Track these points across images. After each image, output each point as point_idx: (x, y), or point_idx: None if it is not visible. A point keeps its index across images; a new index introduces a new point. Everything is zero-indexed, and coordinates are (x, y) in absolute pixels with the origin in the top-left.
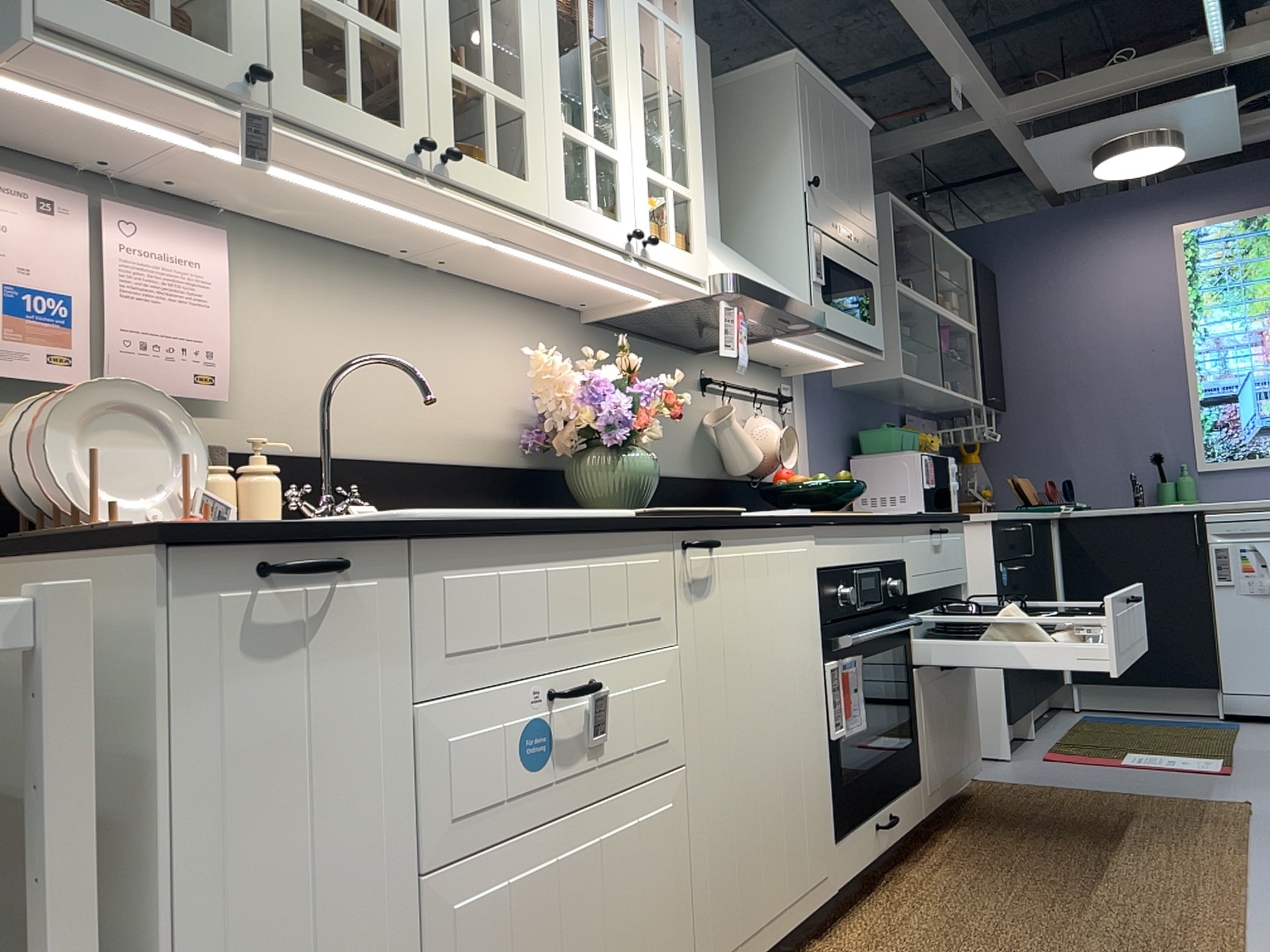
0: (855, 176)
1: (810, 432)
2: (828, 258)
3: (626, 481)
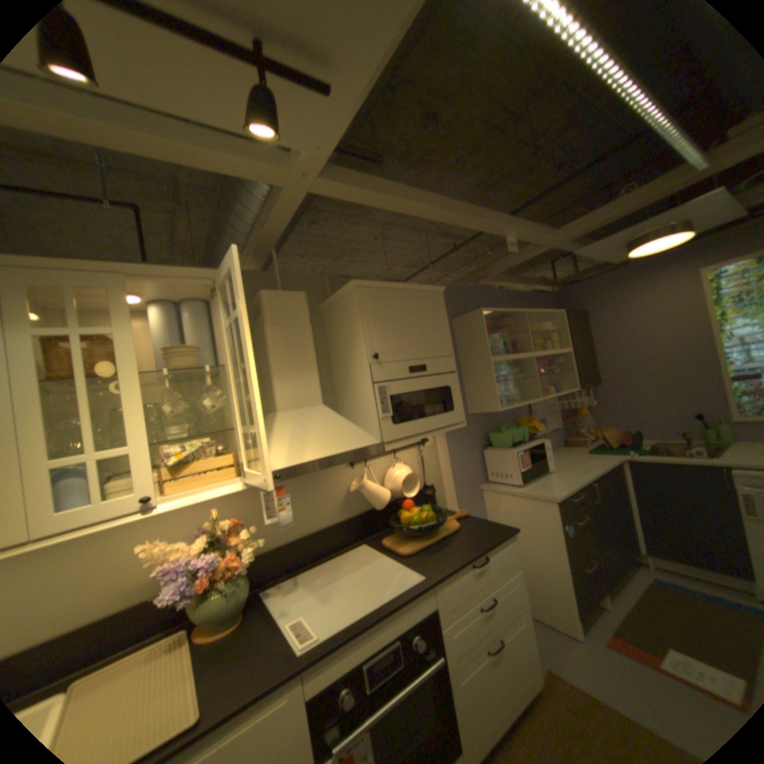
0: (425, 327)
1: (447, 448)
2: (396, 394)
3: (207, 616)
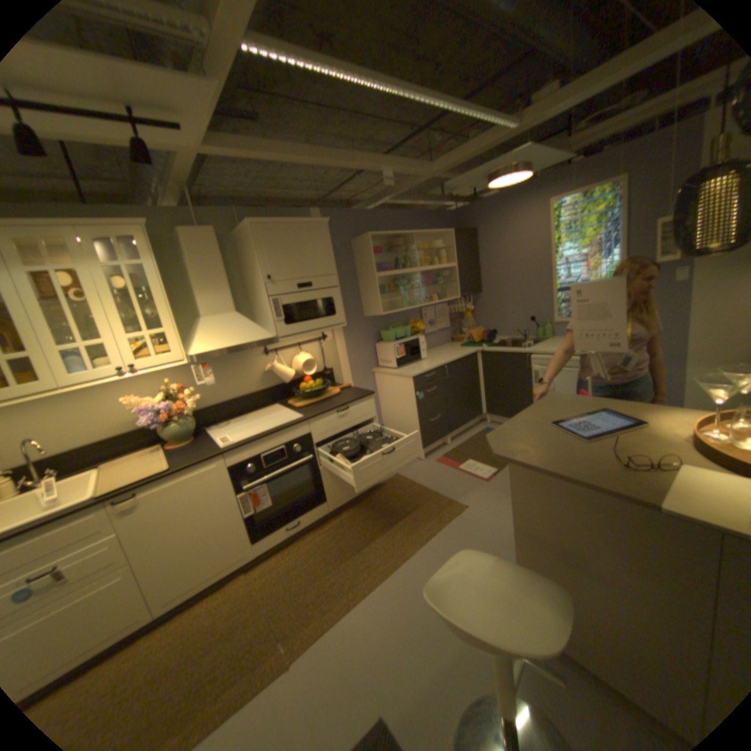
0: (312, 253)
1: (345, 342)
2: (288, 304)
3: (172, 434)
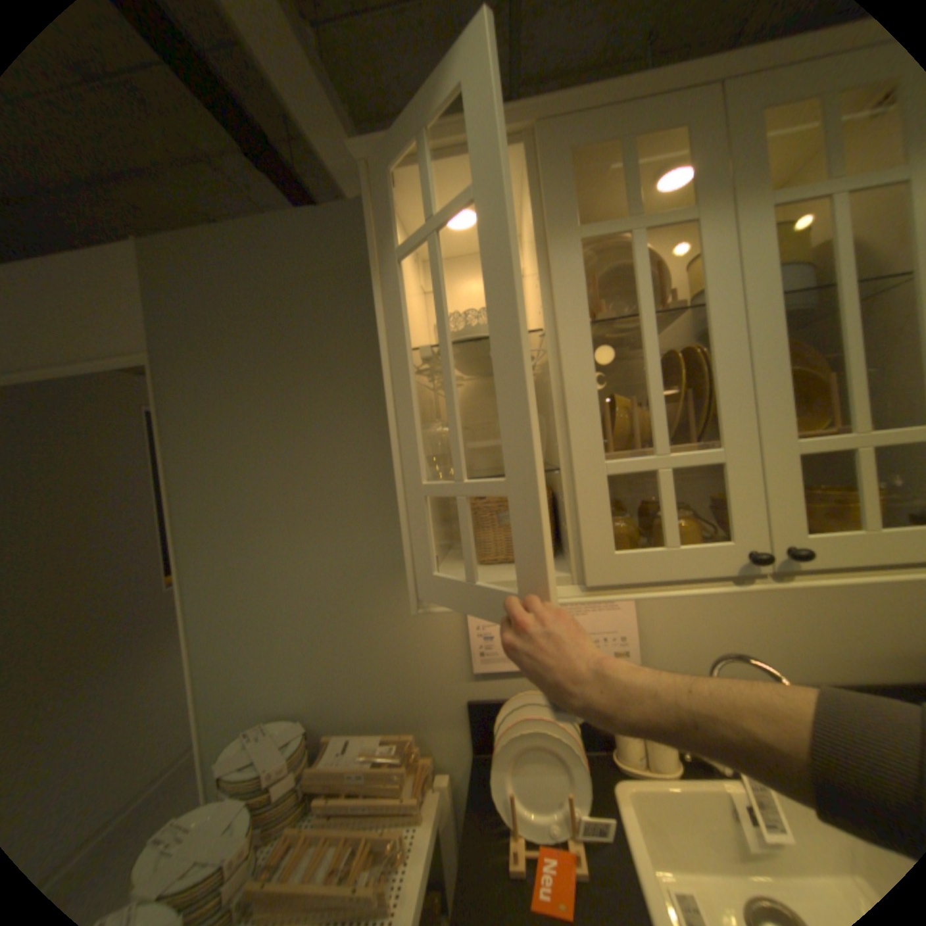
0: None
1: None
2: None
3: None
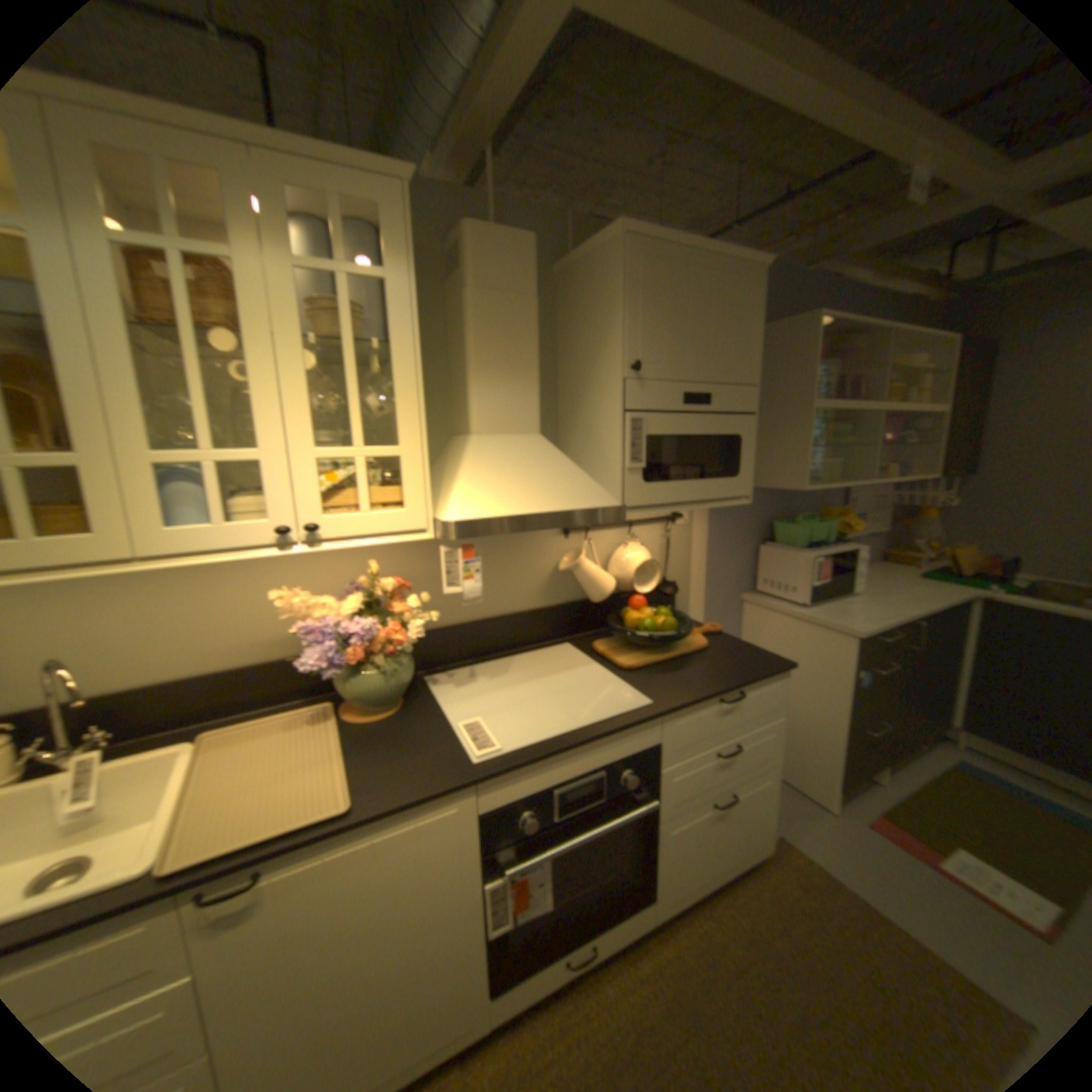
0: (724, 328)
1: (706, 533)
2: (656, 435)
3: (358, 693)
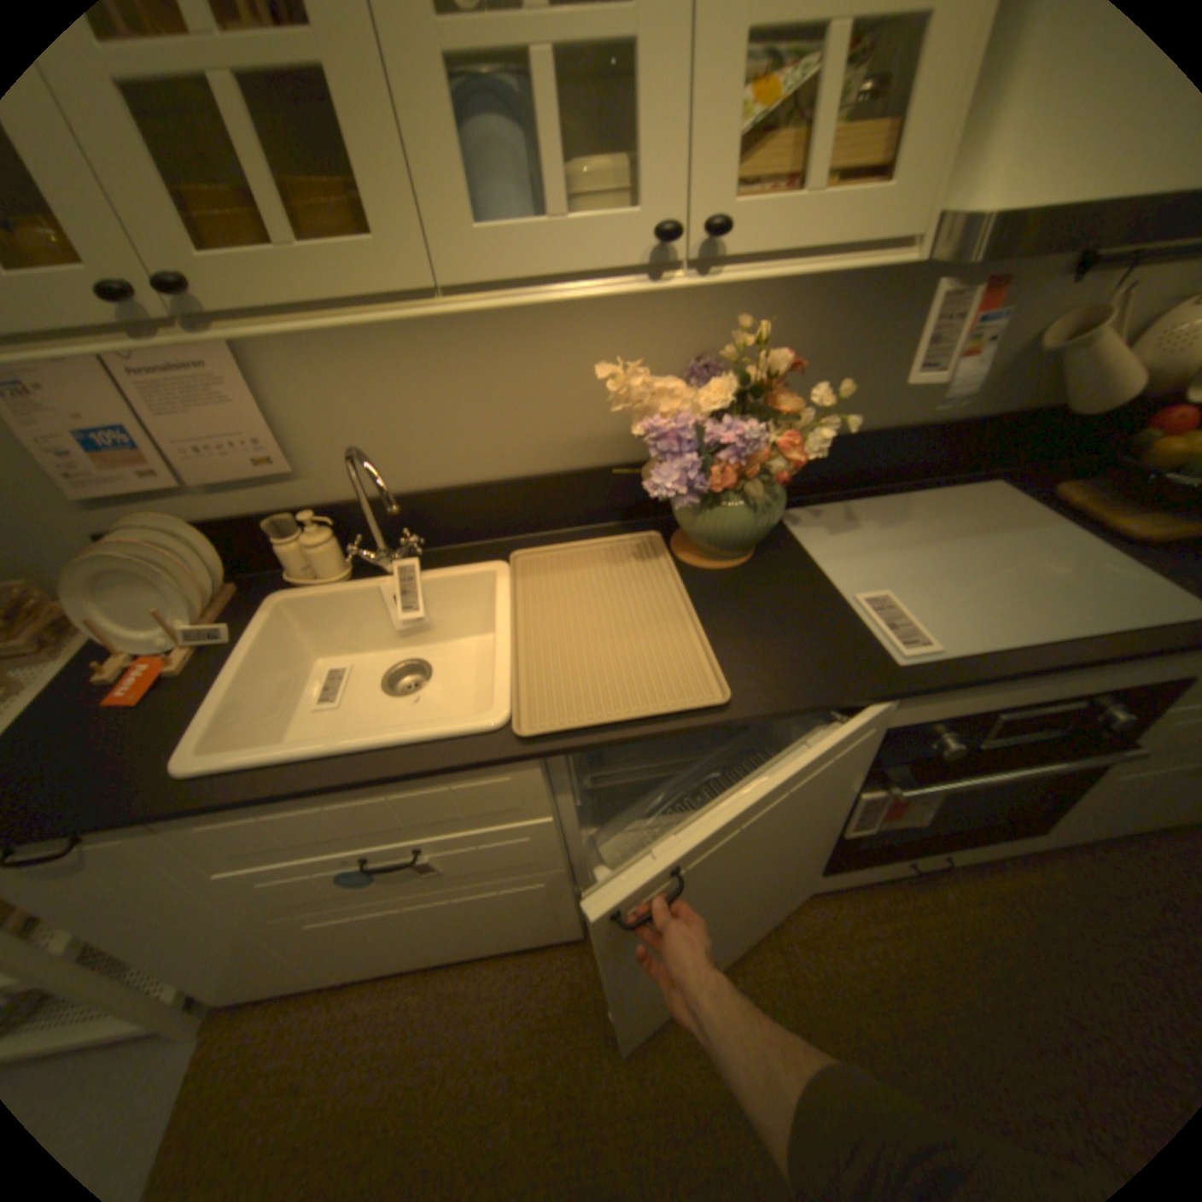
0: None
1: None
2: None
3: (713, 532)
